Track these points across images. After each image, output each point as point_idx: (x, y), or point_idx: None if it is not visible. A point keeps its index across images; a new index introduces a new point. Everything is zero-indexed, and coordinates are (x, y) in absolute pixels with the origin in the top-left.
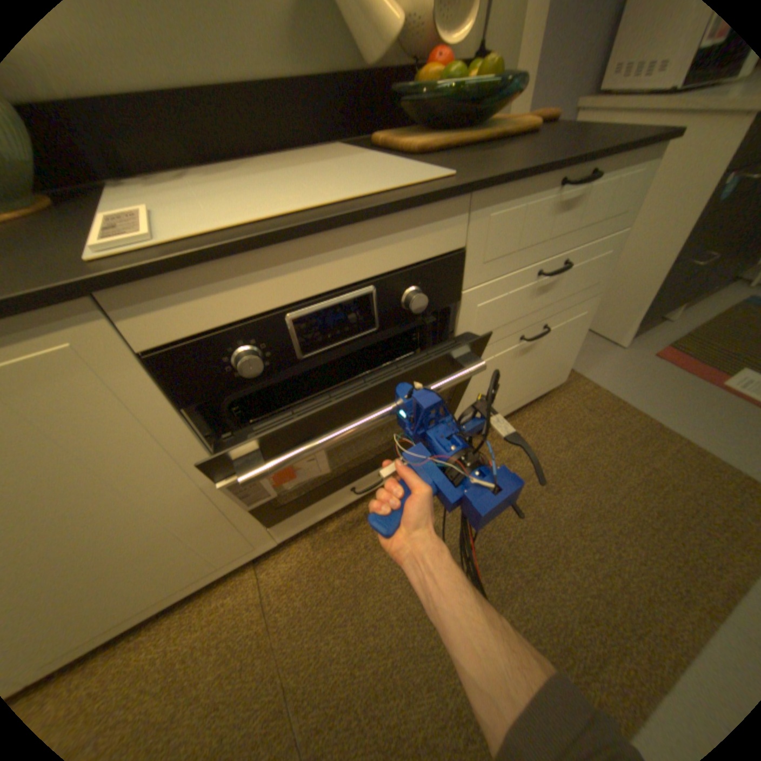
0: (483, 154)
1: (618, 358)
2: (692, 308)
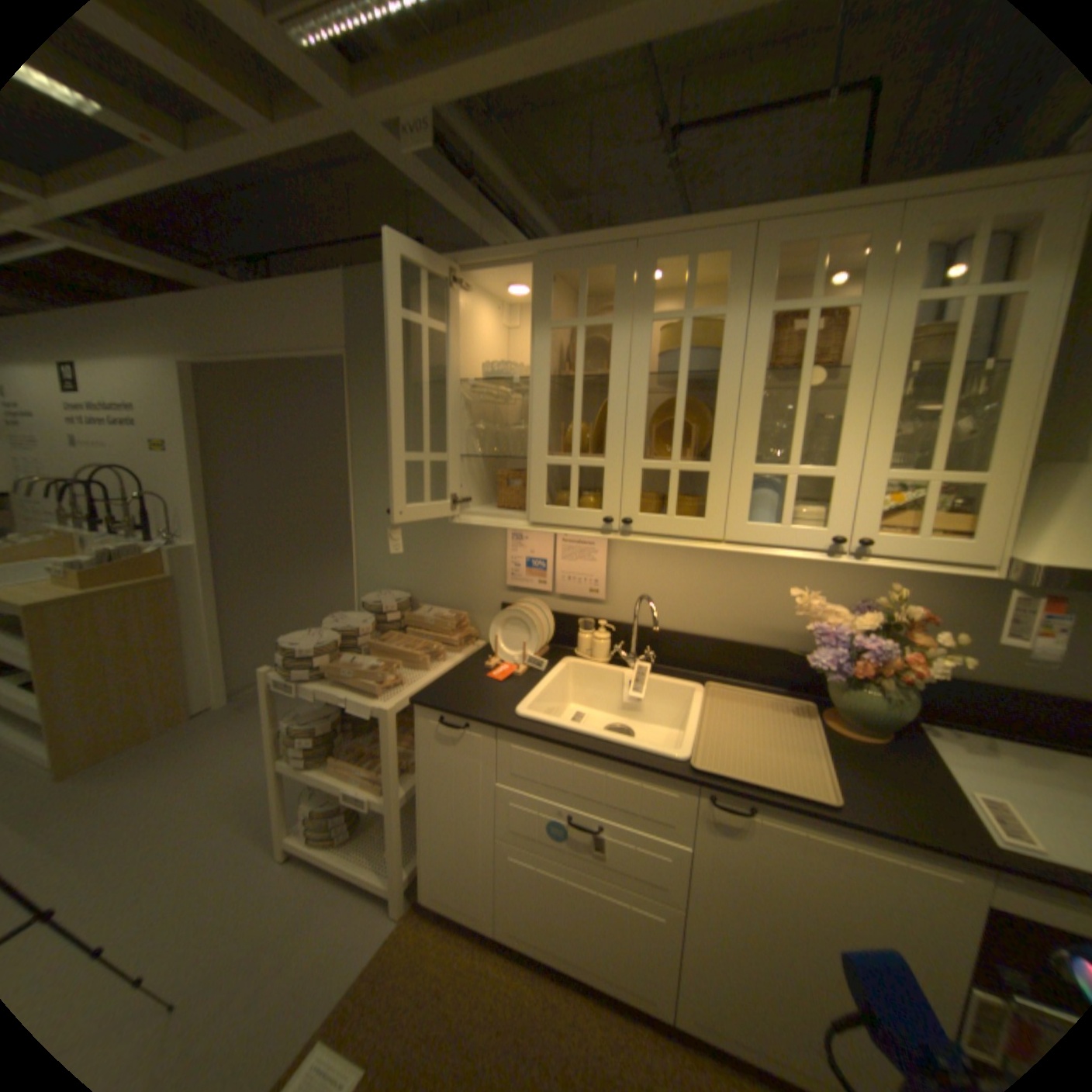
0: None
1: None
2: None
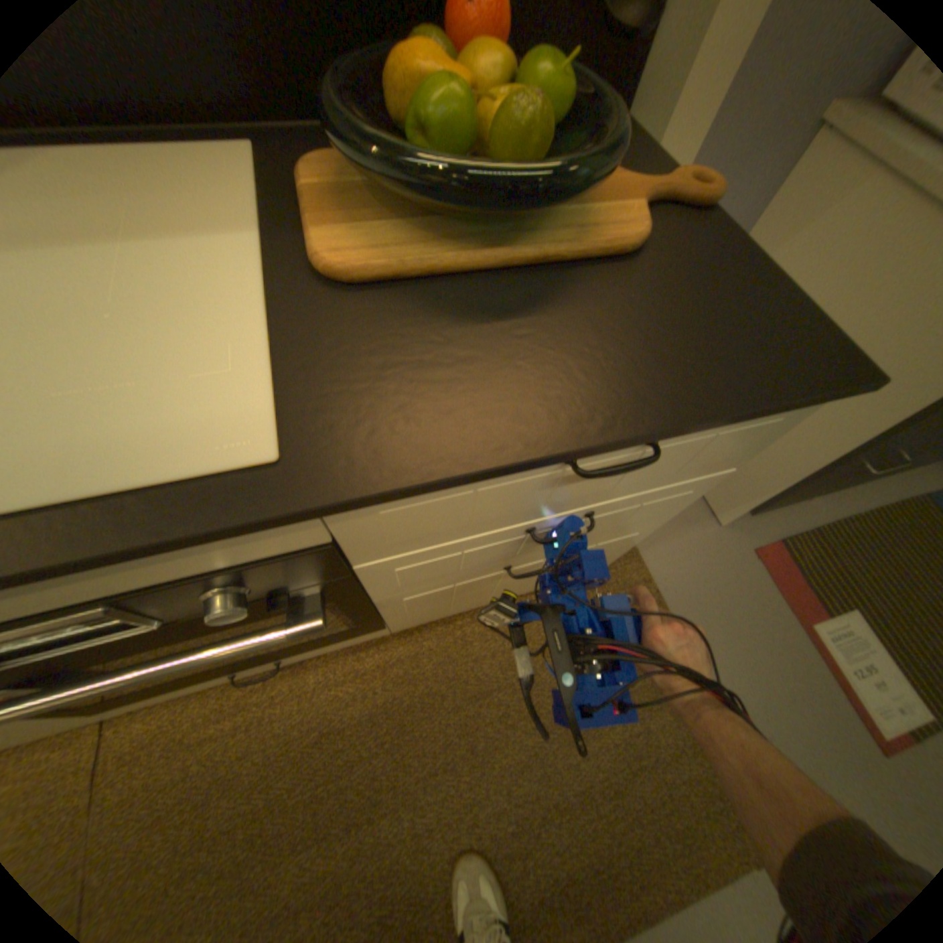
0: (435, 343)
1: (705, 538)
2: (854, 484)
